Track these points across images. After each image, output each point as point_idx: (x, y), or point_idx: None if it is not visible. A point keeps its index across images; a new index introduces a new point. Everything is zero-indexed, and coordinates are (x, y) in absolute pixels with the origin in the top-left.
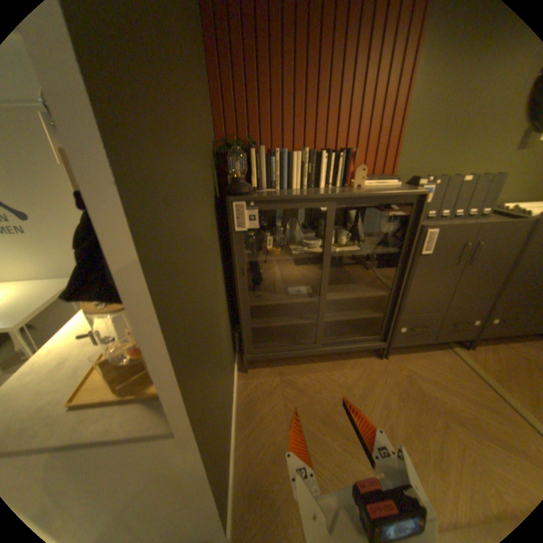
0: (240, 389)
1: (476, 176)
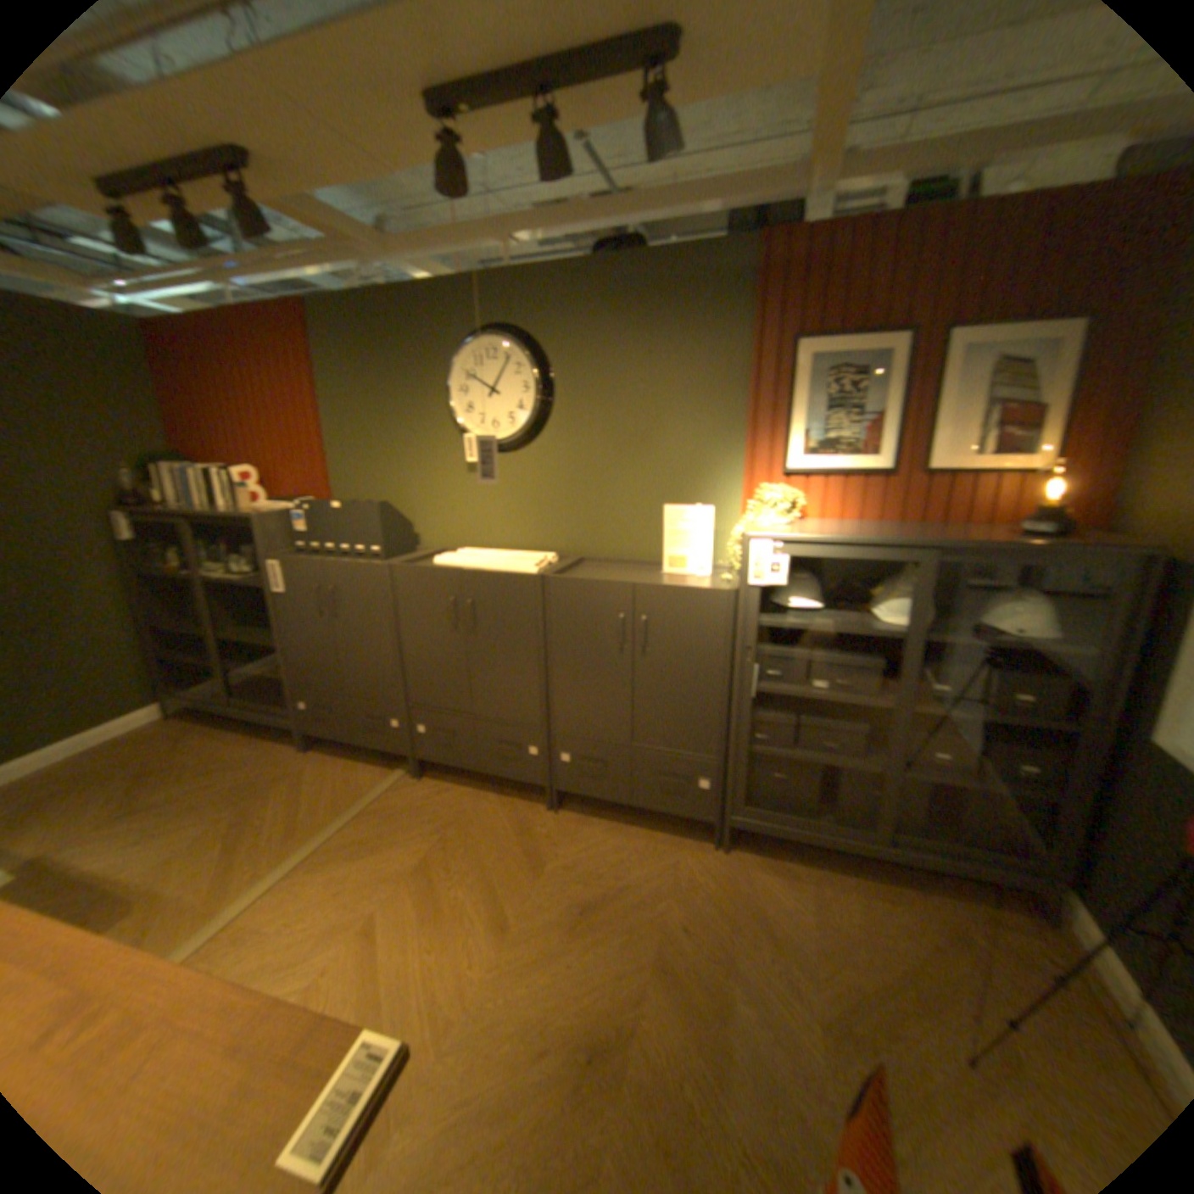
0: (133, 732)
1: (340, 503)
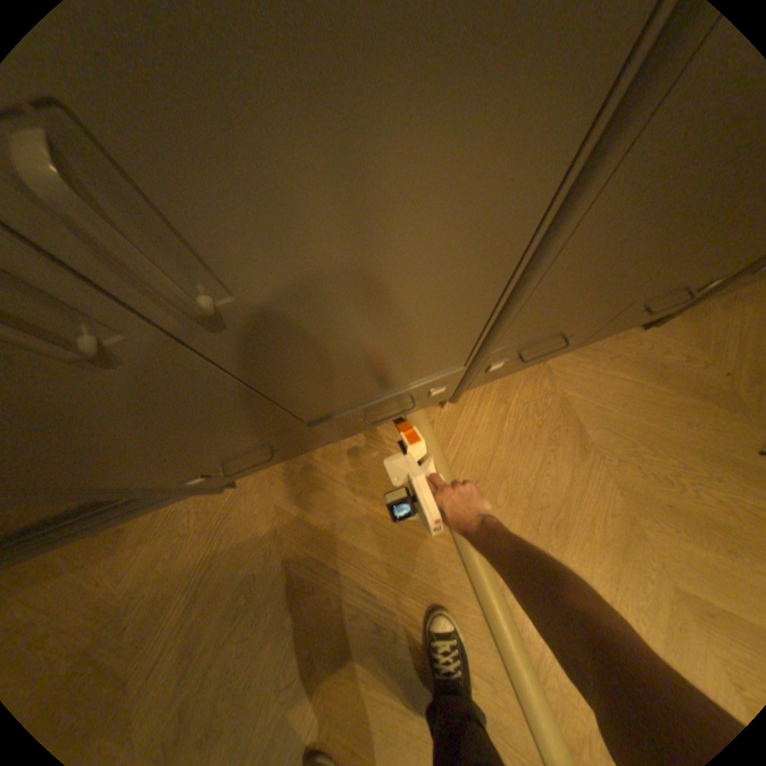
0: None
1: None
